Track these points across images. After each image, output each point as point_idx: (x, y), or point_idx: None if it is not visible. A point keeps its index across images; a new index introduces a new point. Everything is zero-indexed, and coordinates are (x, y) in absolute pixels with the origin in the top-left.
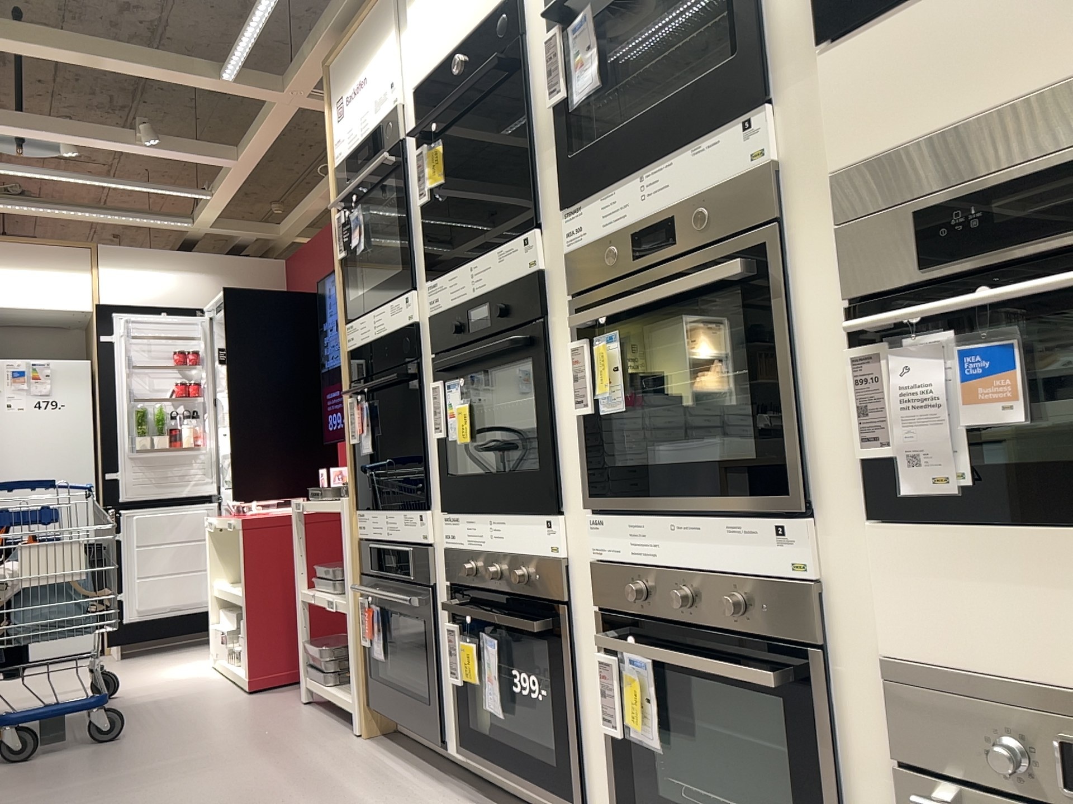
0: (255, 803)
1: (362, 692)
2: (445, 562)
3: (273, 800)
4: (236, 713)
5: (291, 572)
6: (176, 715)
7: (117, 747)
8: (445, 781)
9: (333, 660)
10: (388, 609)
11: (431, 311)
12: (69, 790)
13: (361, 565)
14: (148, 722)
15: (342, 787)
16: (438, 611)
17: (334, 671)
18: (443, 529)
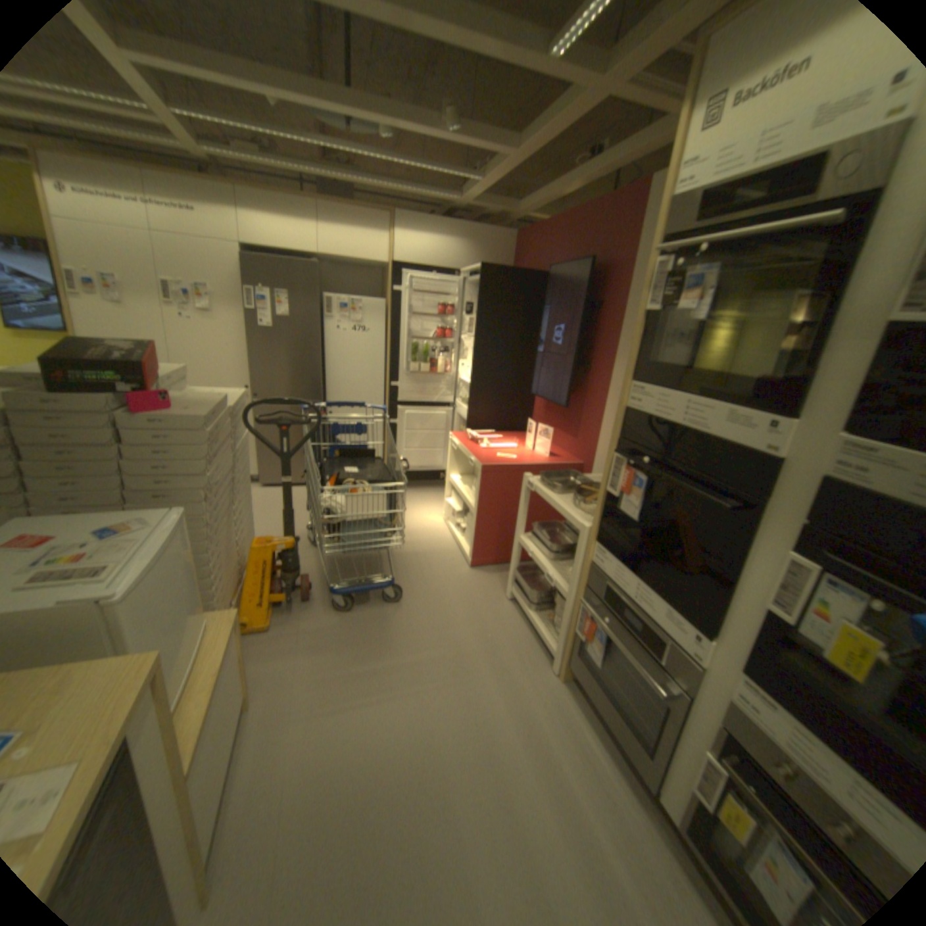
0: (499, 771)
1: (568, 661)
2: (730, 716)
3: (512, 772)
4: (465, 598)
5: (506, 504)
6: (428, 585)
7: (397, 620)
8: (647, 810)
9: (538, 600)
10: (616, 645)
11: (836, 475)
12: (372, 675)
13: (590, 585)
14: (412, 589)
15: (562, 776)
16: (692, 722)
17: (536, 607)
18: (740, 689)
